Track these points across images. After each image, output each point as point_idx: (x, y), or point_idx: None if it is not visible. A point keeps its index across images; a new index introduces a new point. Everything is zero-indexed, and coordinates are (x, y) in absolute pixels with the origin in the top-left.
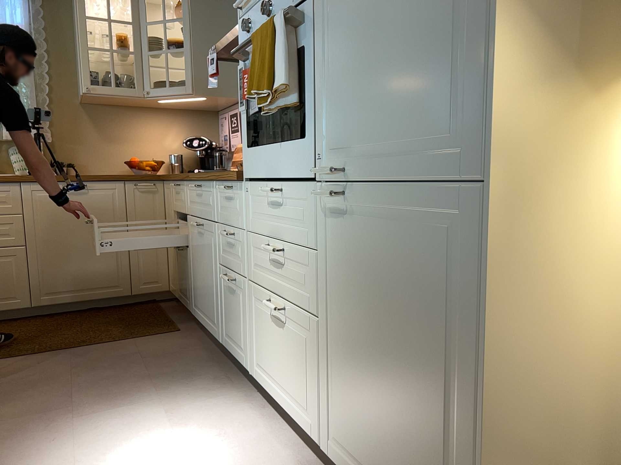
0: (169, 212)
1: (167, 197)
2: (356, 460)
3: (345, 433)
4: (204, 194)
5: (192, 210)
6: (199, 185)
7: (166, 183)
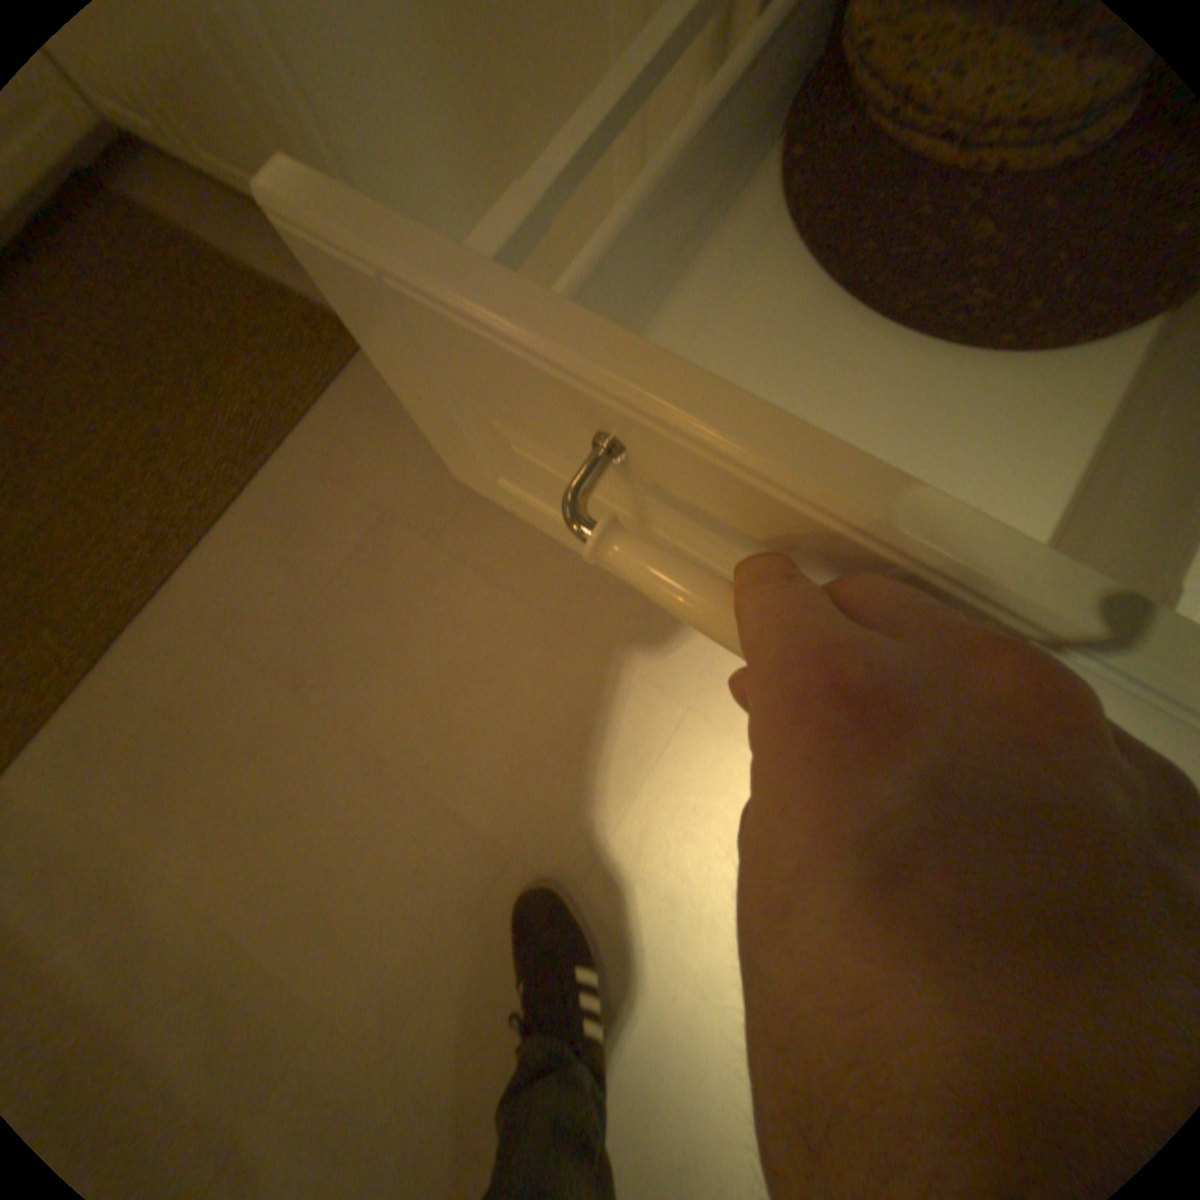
0: None
1: None
2: None
3: None
4: None
5: None
6: None
7: None
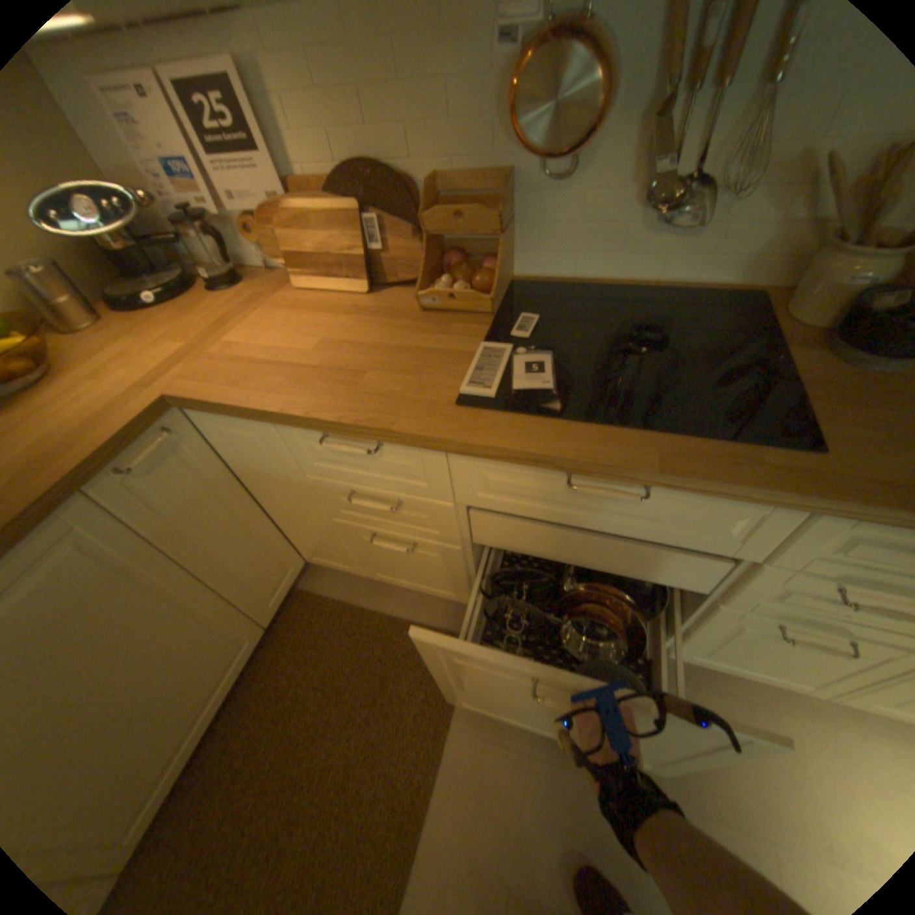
0: (269, 471)
1: (242, 444)
2: None
3: None
4: (665, 503)
5: (520, 508)
6: (644, 488)
7: (207, 413)
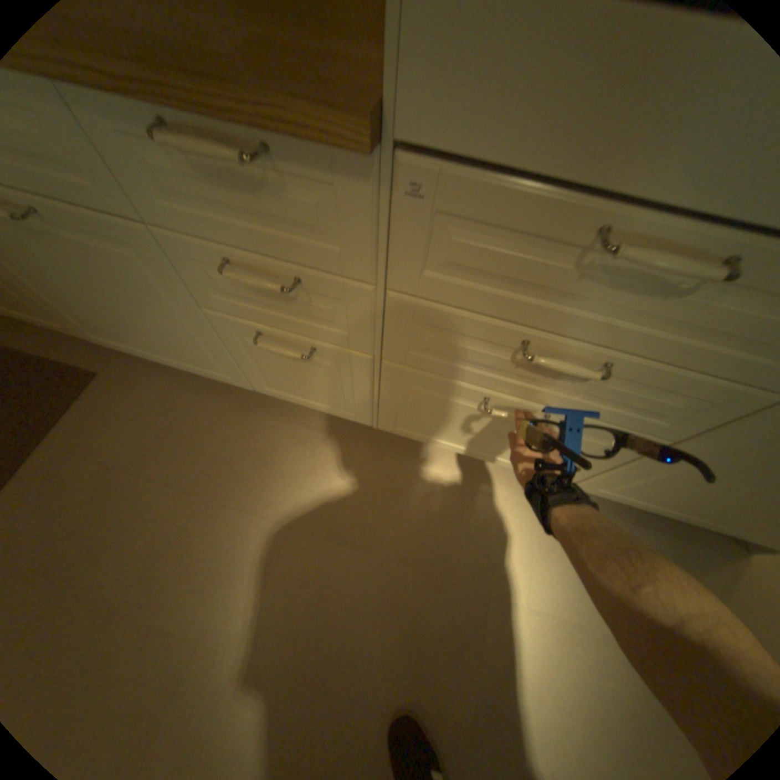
0: None
1: None
2: (648, 501)
3: (642, 492)
4: None
5: None
6: None
7: None
